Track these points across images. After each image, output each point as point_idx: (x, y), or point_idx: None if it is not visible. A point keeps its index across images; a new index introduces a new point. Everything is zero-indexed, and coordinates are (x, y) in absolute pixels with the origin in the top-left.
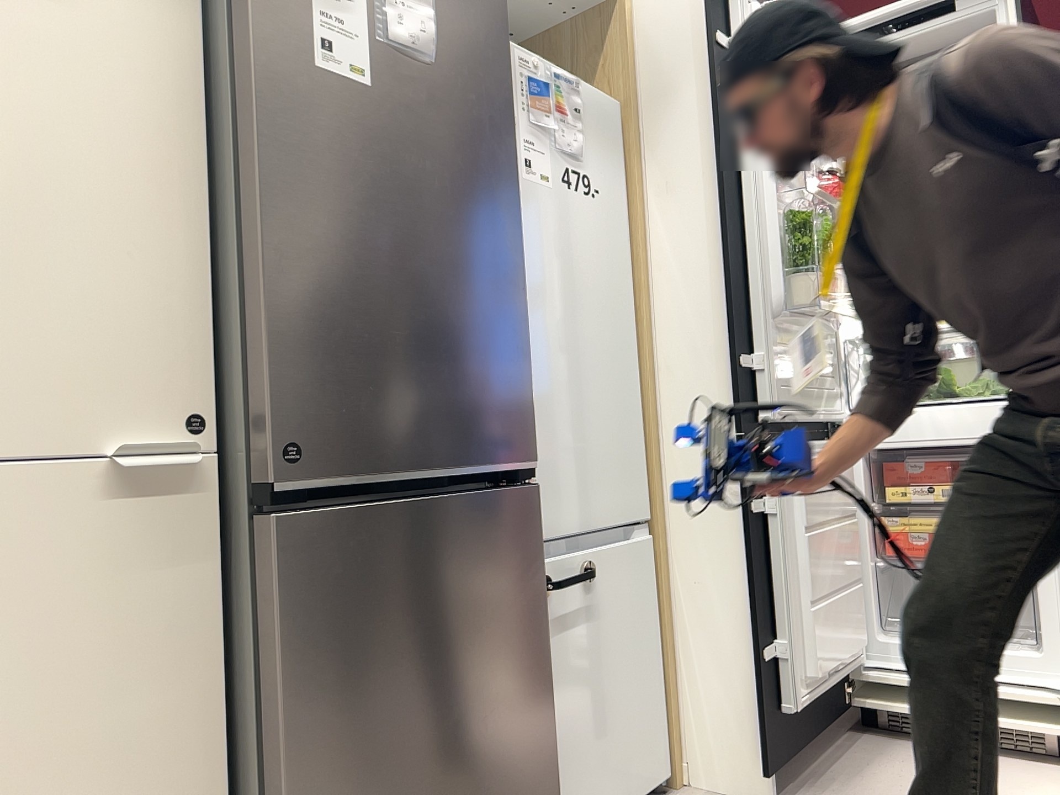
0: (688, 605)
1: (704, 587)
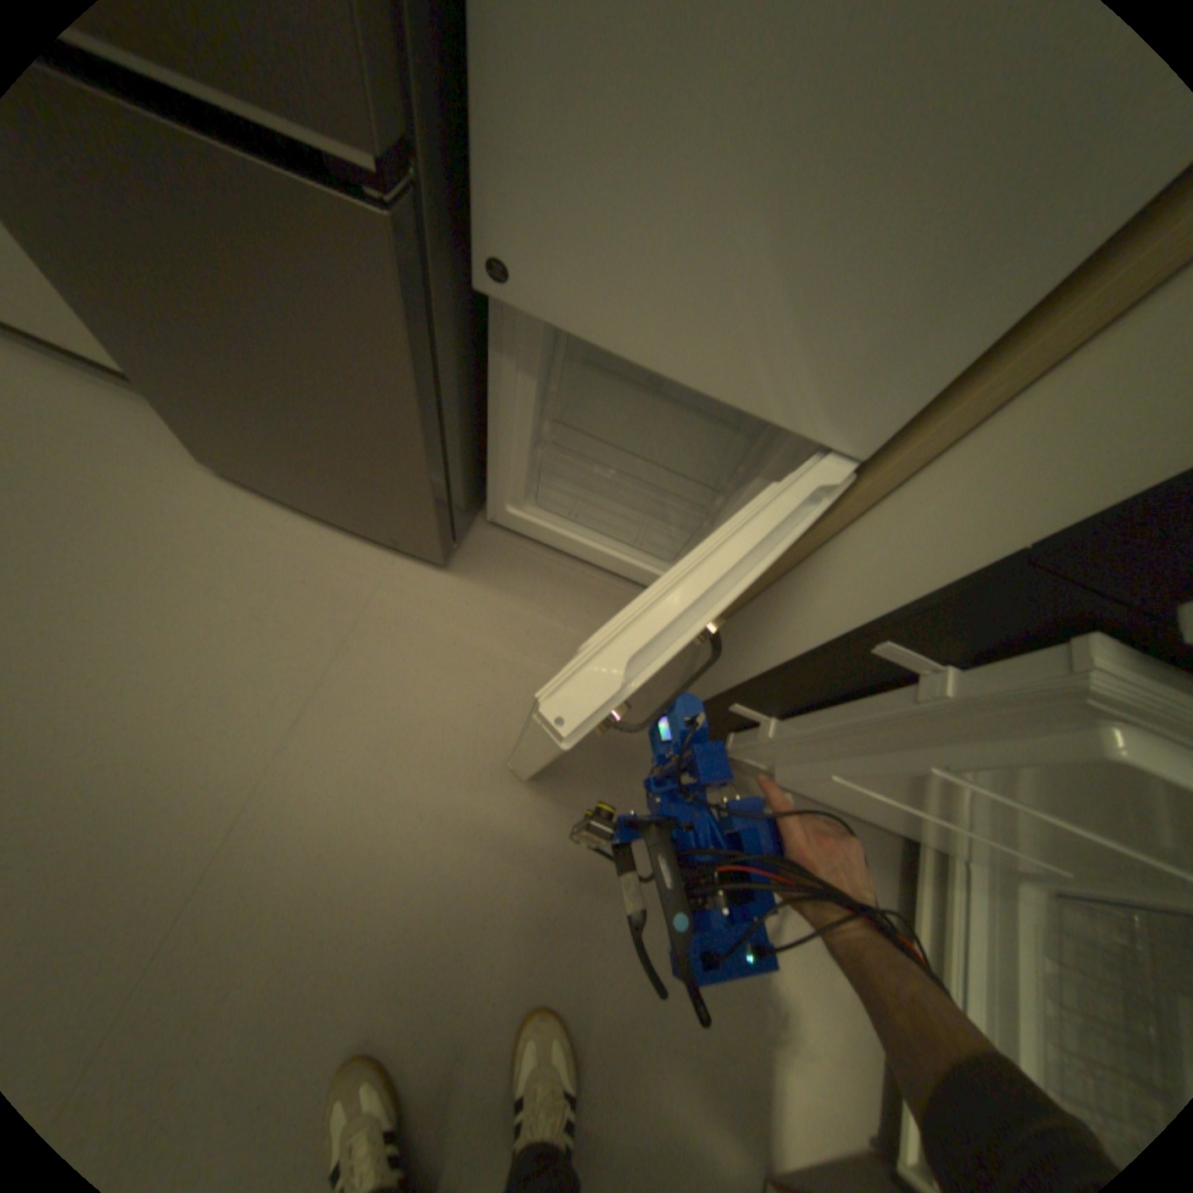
0: (800, 578)
1: (813, 593)
